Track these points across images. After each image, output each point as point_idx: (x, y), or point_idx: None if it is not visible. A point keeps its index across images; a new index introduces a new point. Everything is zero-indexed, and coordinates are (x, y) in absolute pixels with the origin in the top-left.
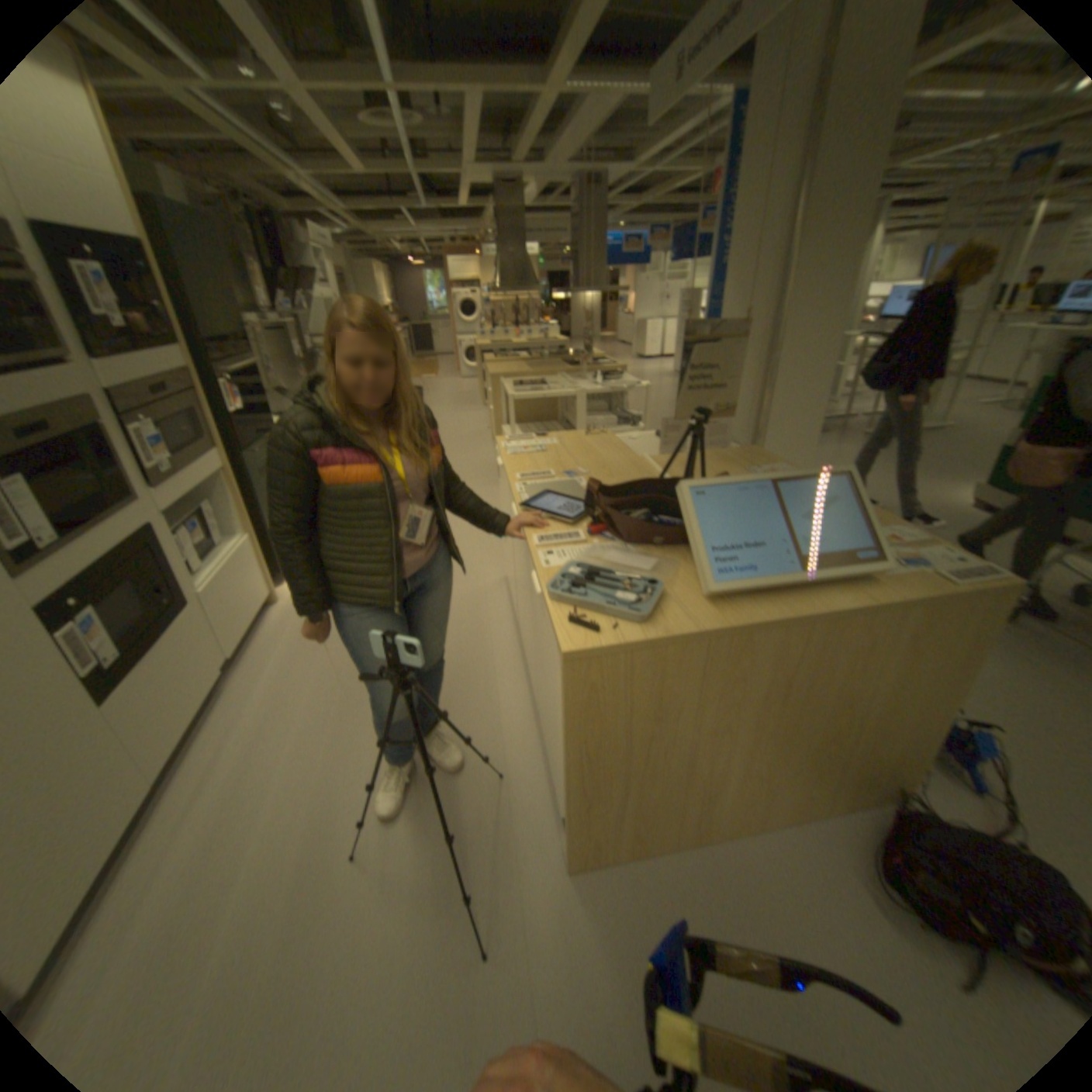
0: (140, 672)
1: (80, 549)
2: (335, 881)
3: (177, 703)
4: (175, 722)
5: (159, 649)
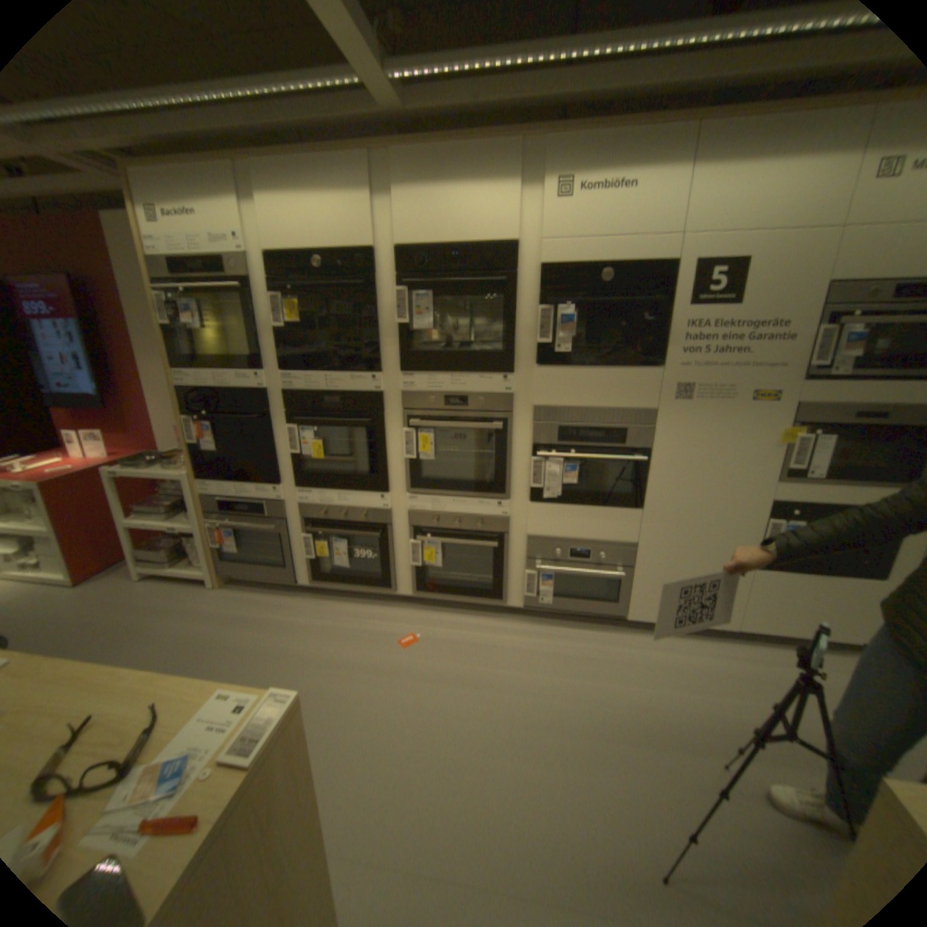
0: (804, 583)
1: (838, 494)
2: (713, 765)
3: (810, 624)
4: (796, 631)
5: (833, 585)
